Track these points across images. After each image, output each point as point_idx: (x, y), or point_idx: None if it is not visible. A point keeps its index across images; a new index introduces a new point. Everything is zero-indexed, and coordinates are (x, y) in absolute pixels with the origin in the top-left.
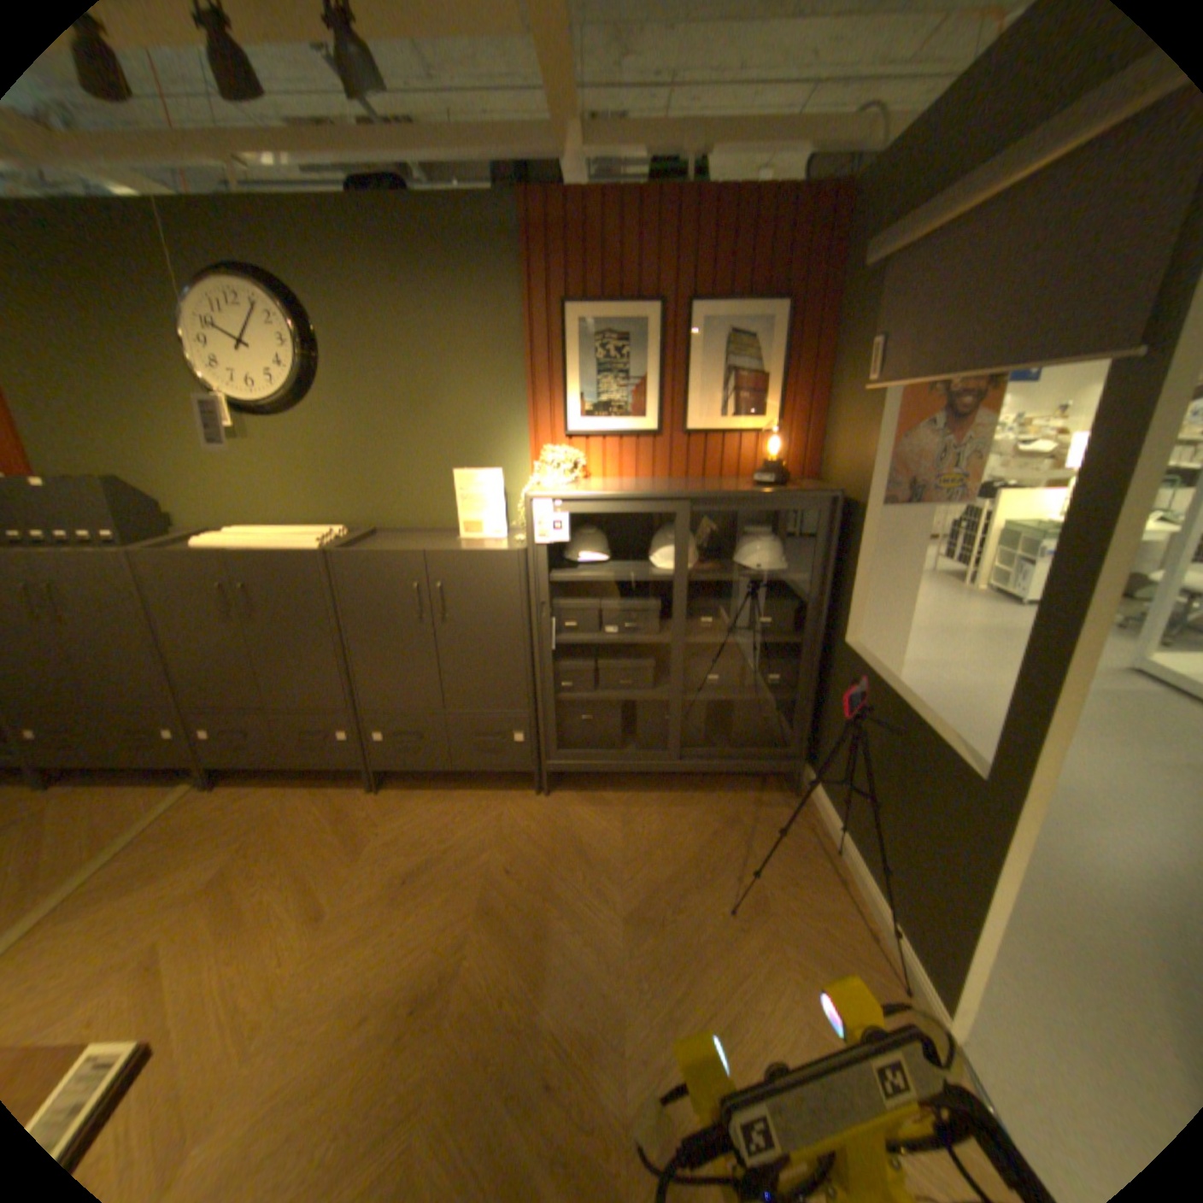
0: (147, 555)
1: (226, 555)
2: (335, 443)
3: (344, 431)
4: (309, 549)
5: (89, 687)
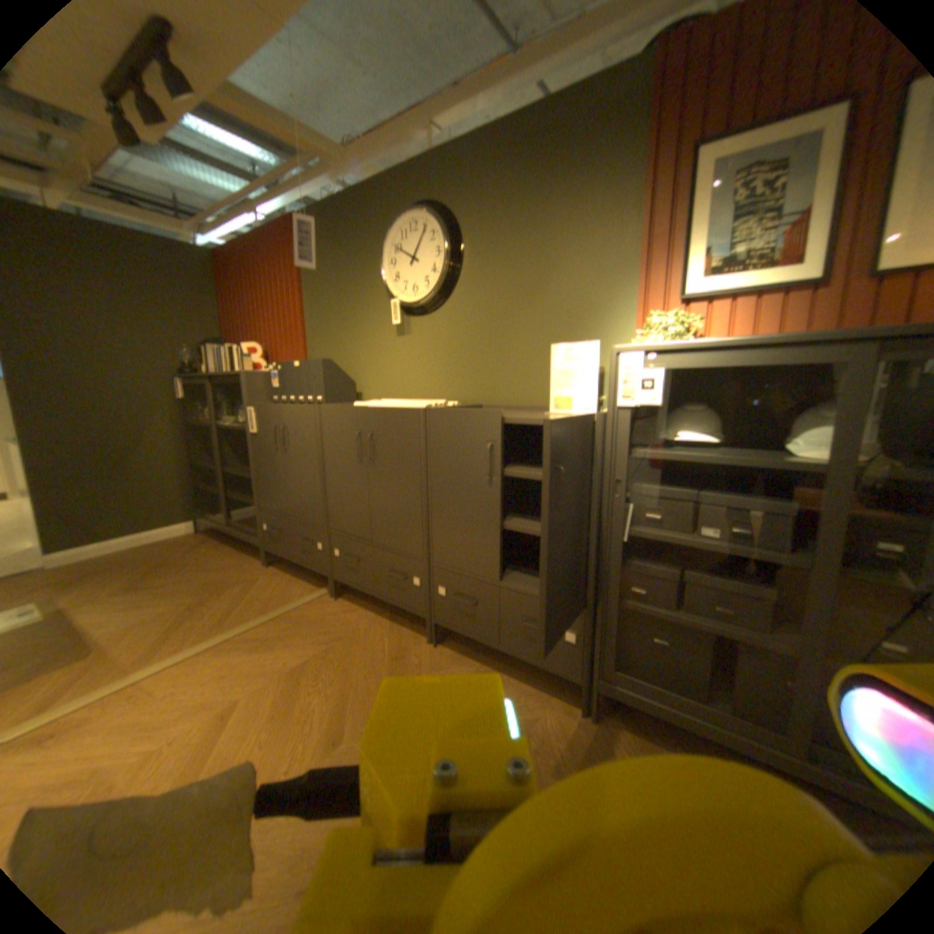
0: (328, 407)
1: (367, 409)
2: (464, 331)
3: (472, 320)
4: (417, 407)
5: (292, 499)
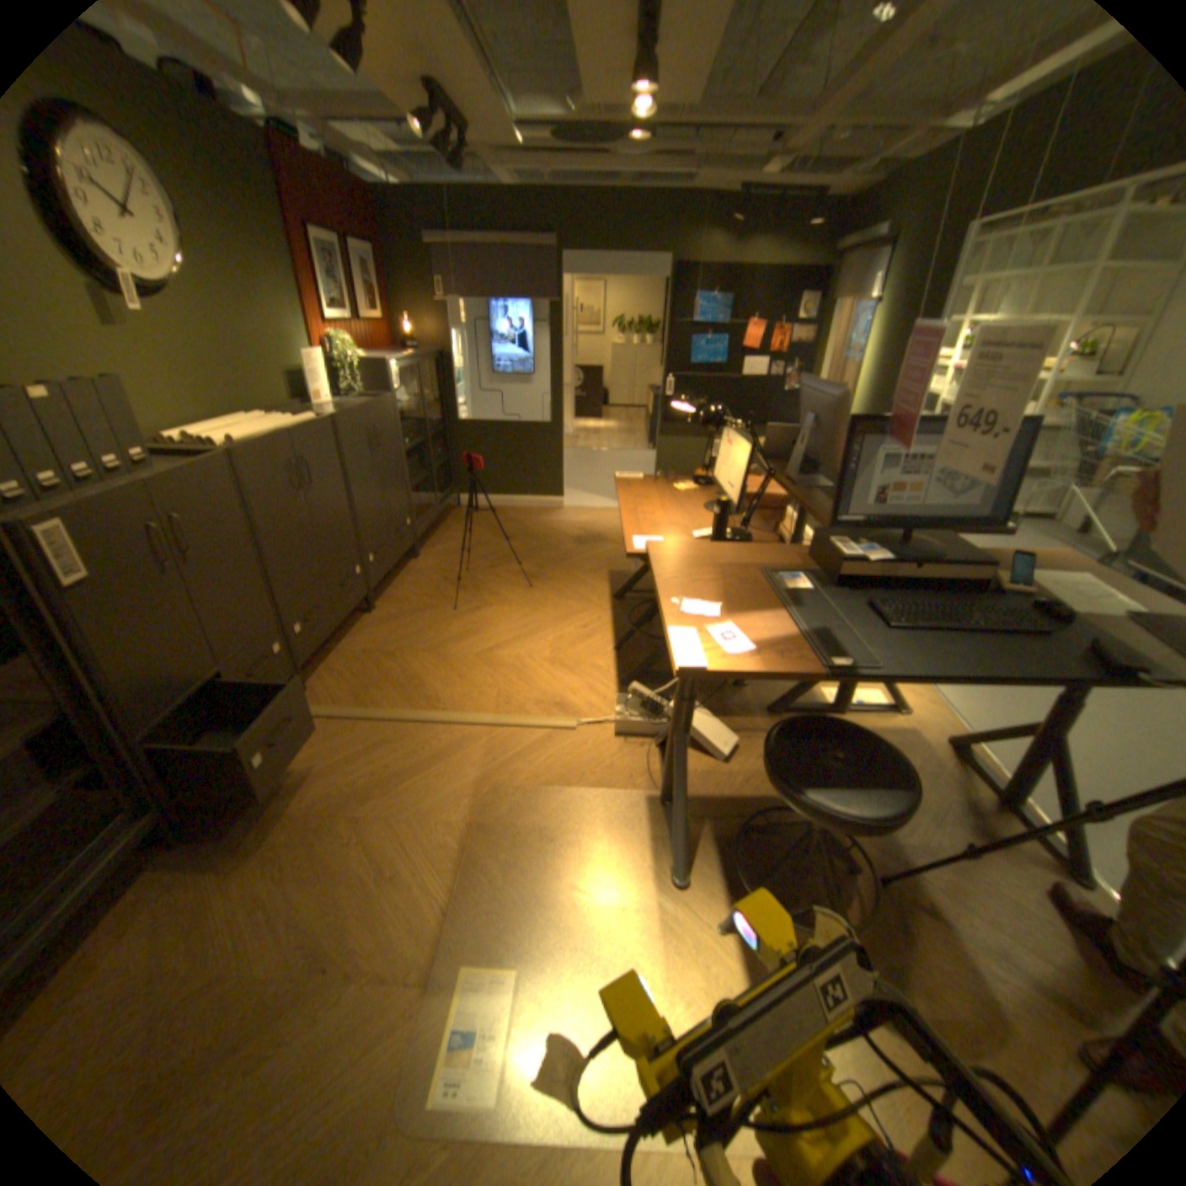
0: (246, 449)
1: (291, 434)
2: (202, 330)
3: (207, 318)
4: (321, 418)
5: (216, 636)
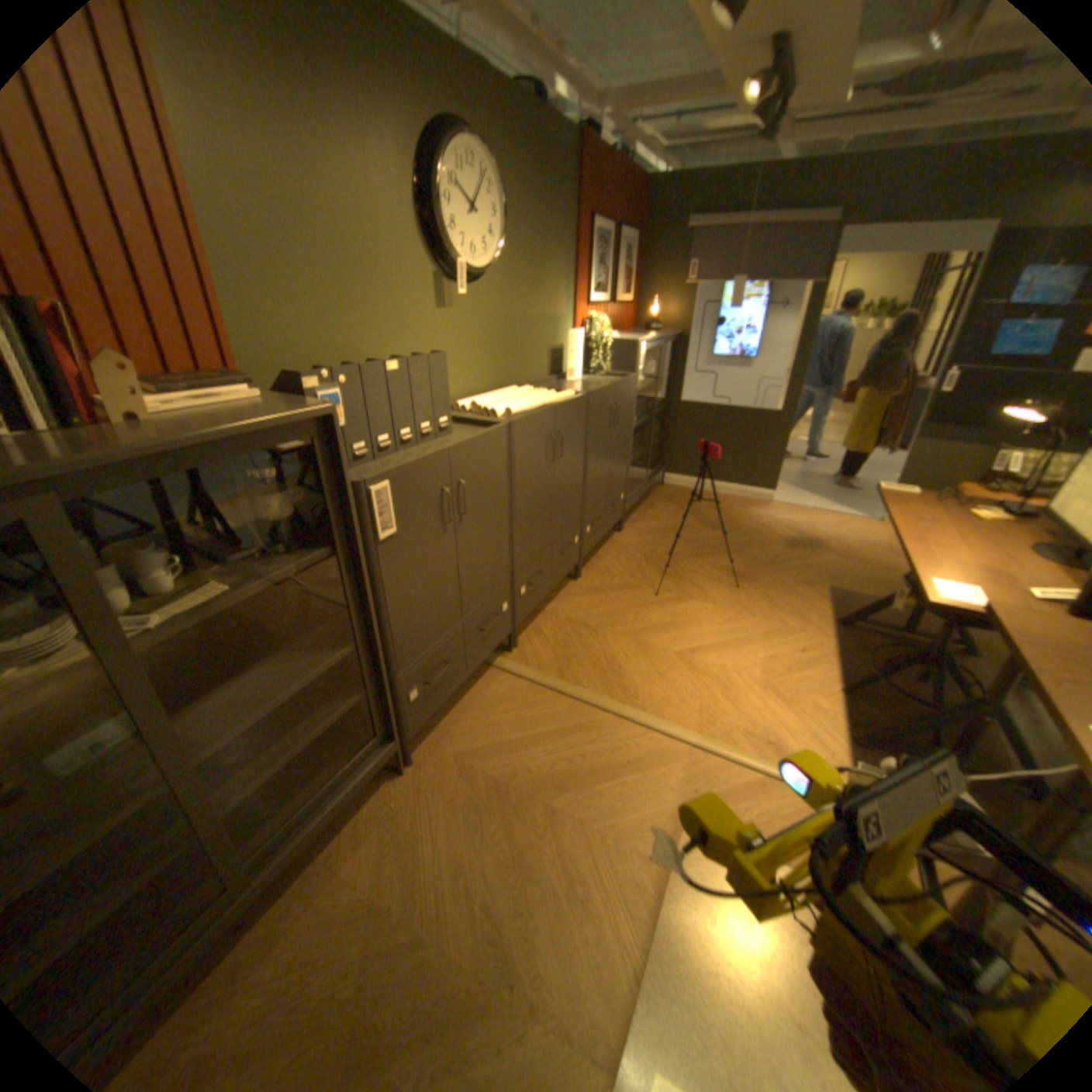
0: (522, 423)
1: (556, 410)
2: (501, 312)
3: (506, 301)
4: (579, 395)
5: (467, 593)
